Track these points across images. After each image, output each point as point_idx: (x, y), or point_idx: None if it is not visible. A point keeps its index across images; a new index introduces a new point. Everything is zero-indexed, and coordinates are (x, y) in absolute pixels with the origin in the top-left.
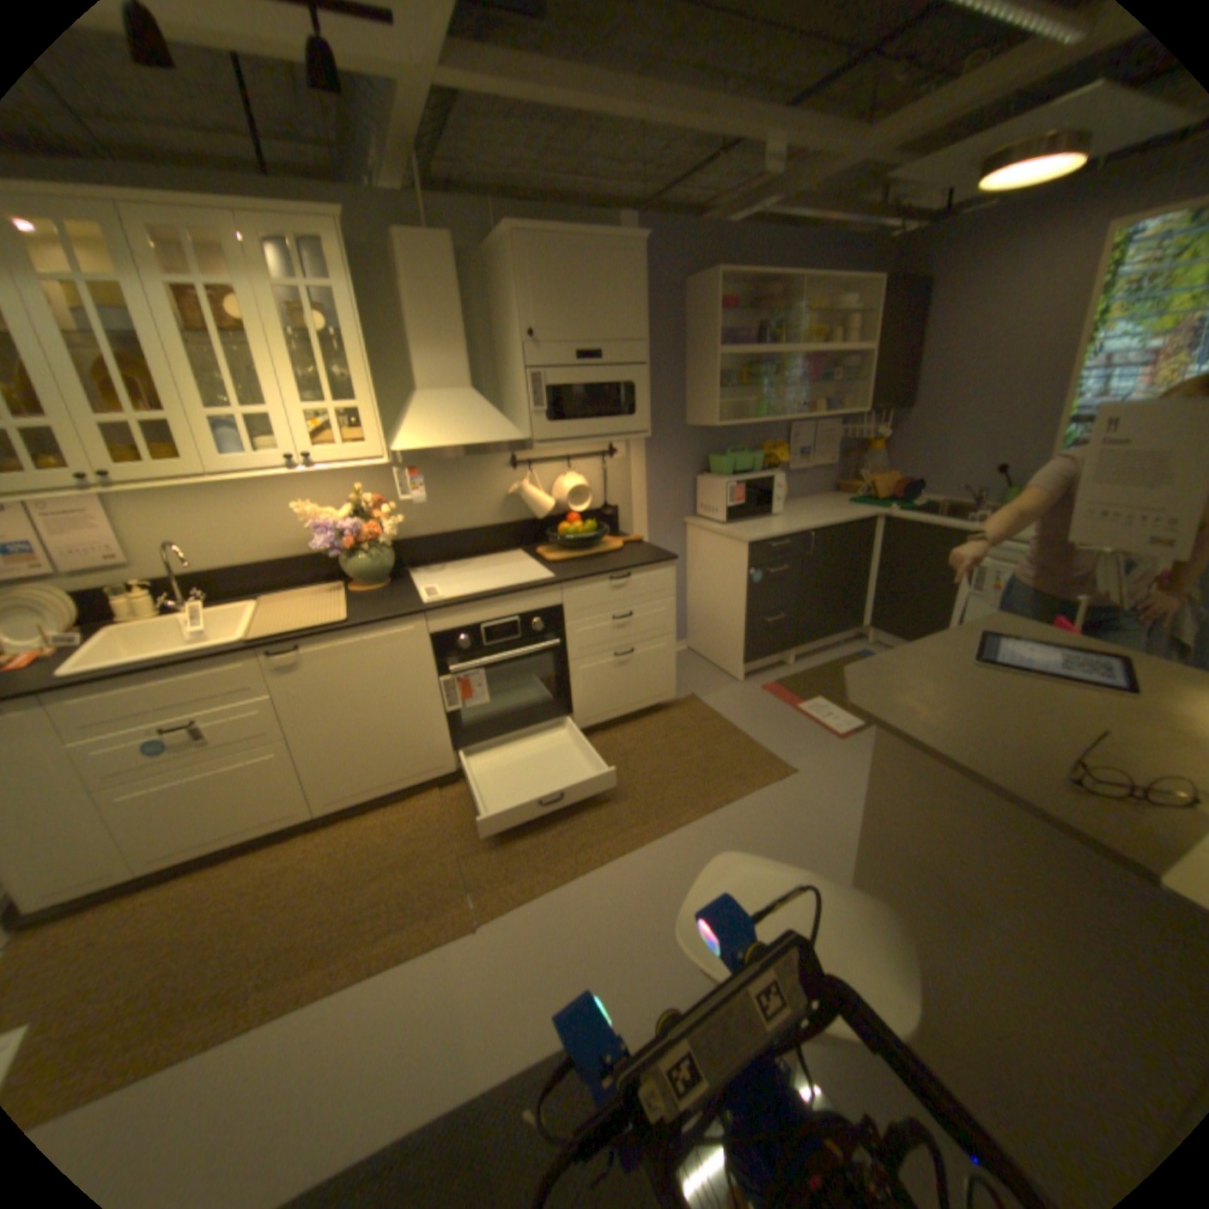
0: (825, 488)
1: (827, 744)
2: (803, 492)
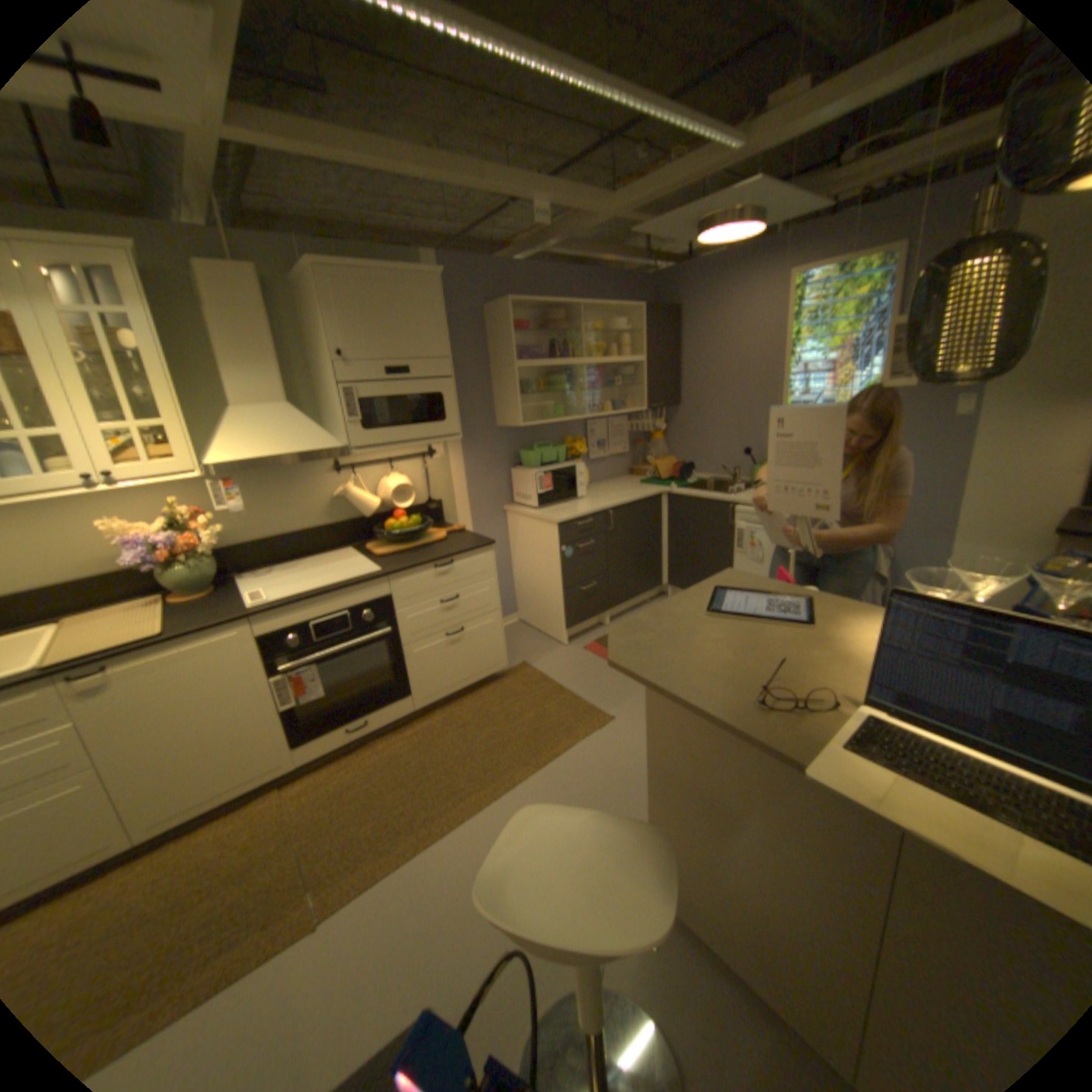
0: (621, 473)
1: (638, 691)
2: (603, 477)
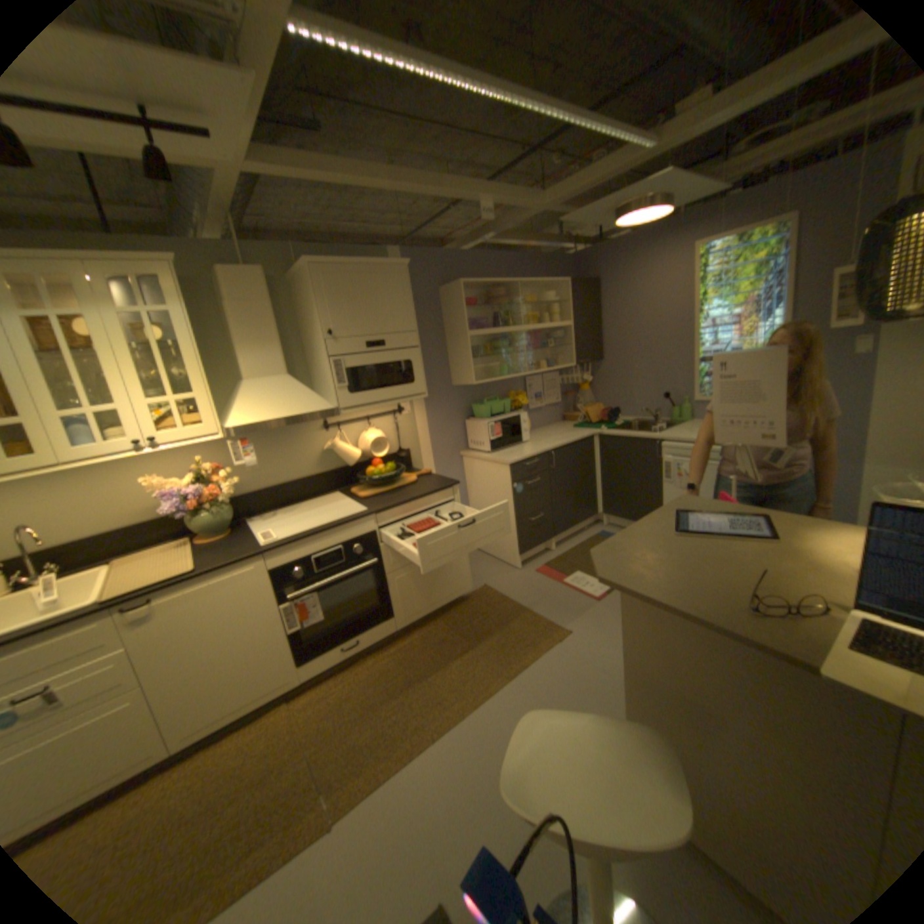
0: (555, 420)
1: (588, 607)
2: (541, 424)
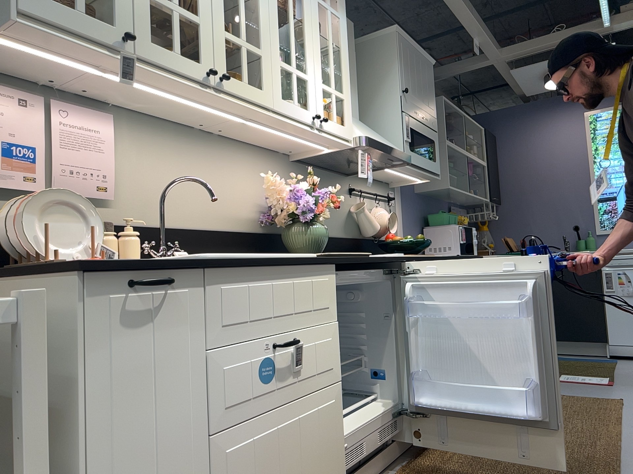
0: None
1: (607, 387)
2: None
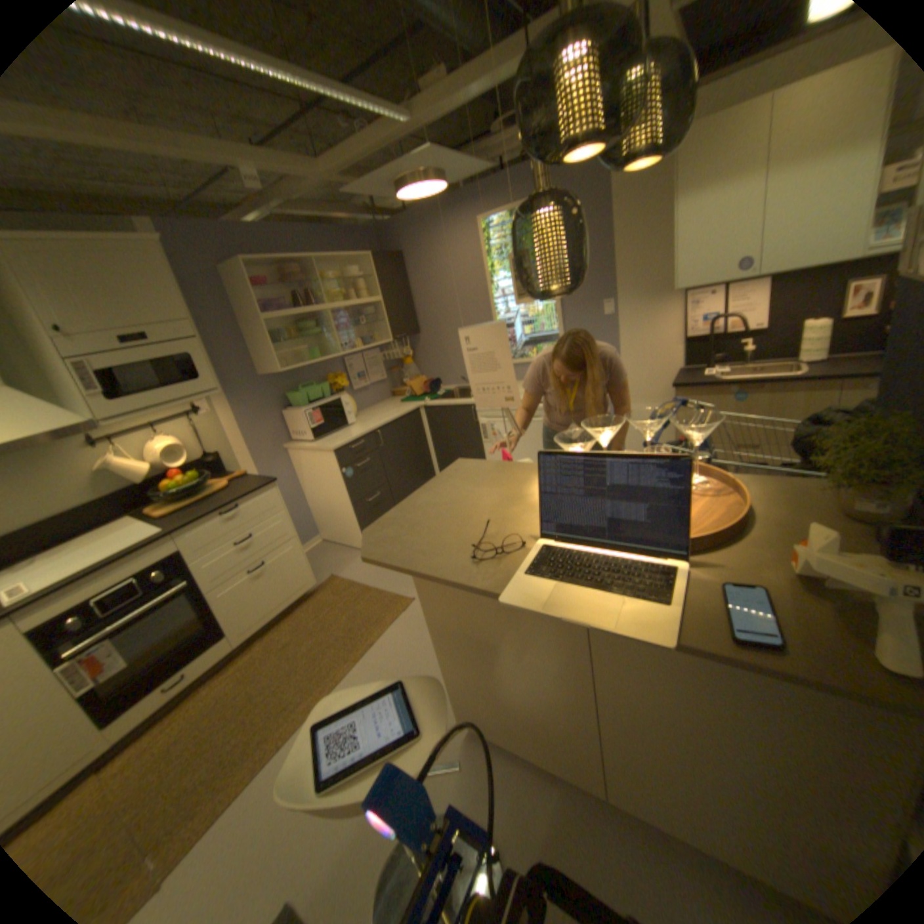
0: (384, 397)
1: None
2: (369, 403)
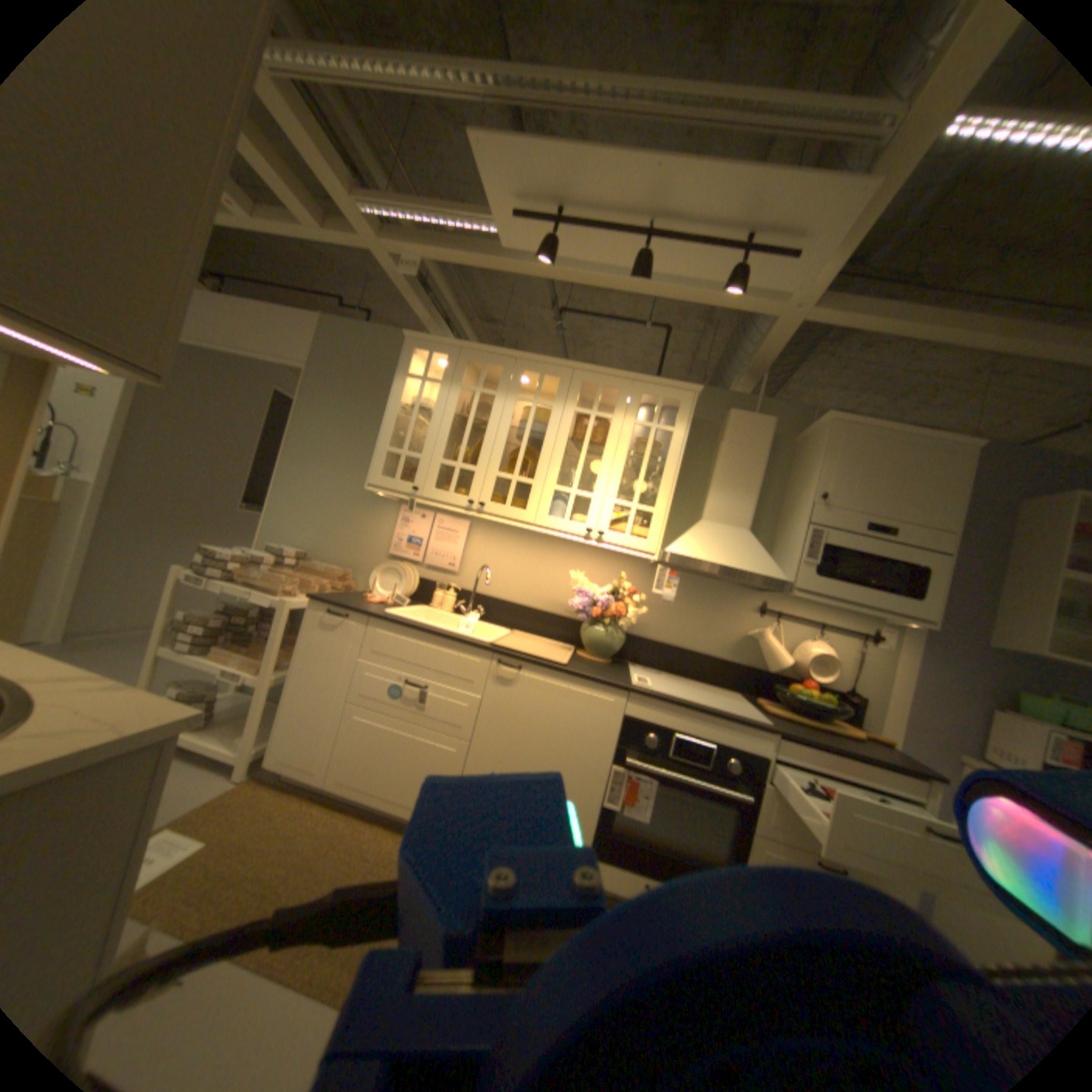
0: None
1: None
2: None
